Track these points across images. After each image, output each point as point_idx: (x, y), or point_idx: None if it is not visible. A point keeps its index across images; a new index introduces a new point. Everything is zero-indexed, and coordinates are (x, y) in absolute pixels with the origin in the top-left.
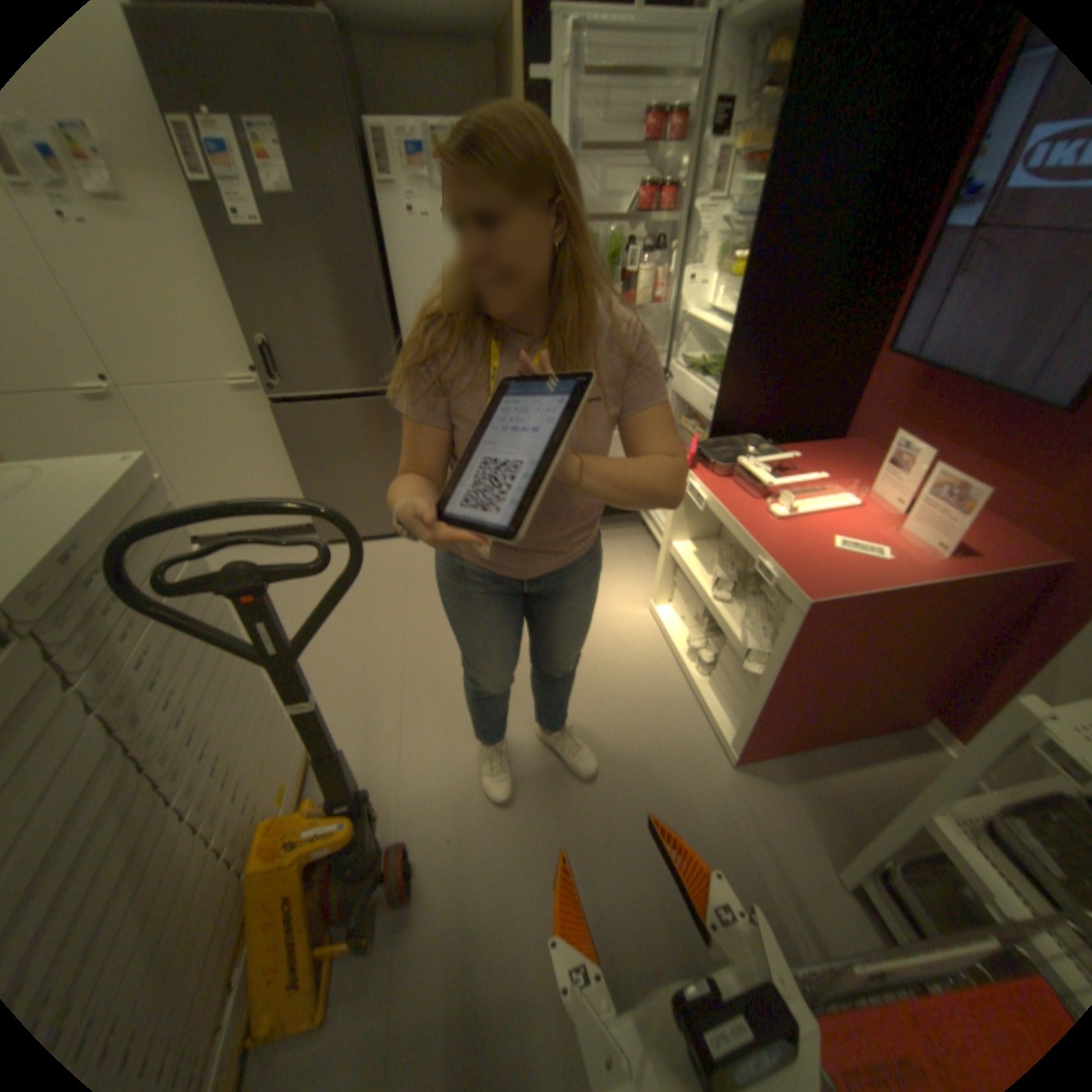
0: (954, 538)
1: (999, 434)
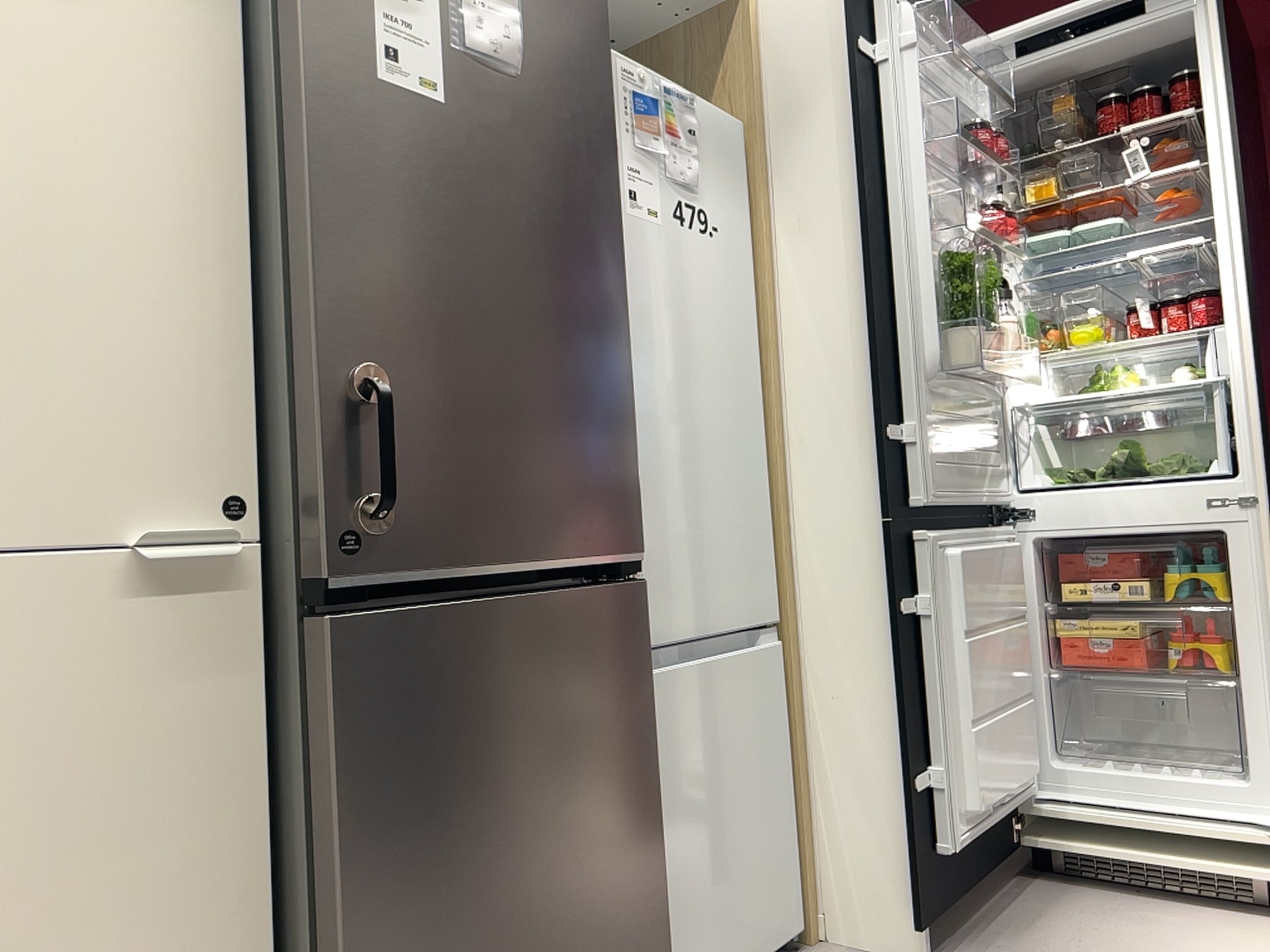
0: None
1: None
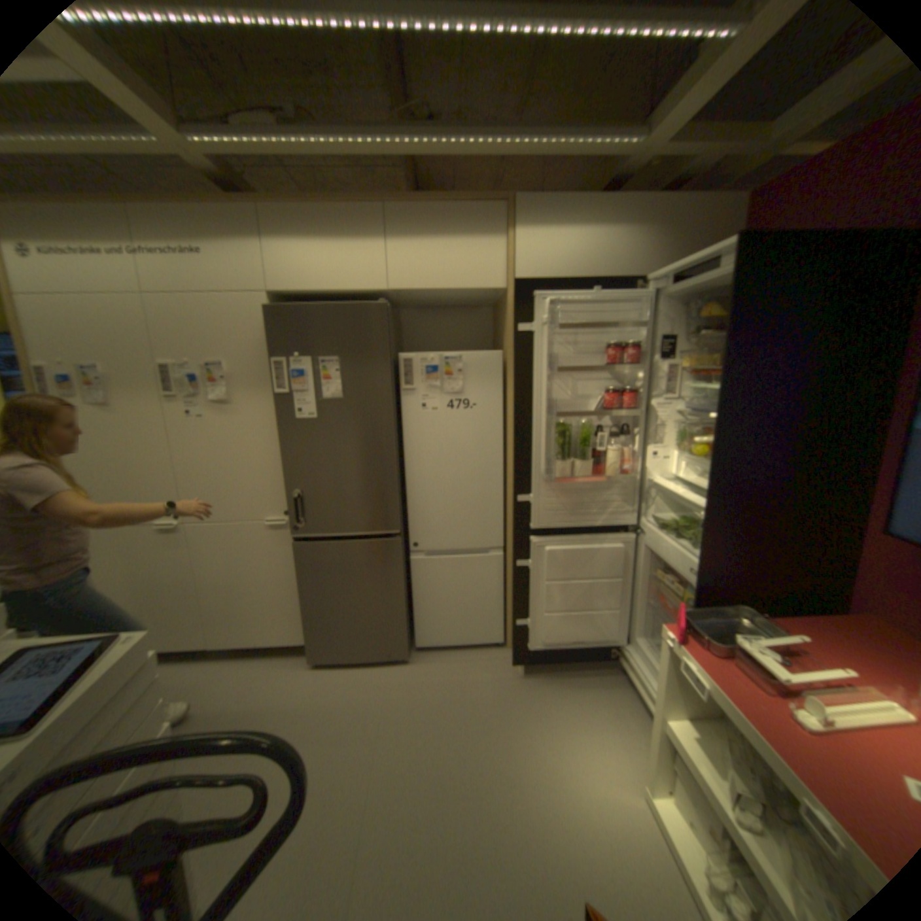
0: None
1: None
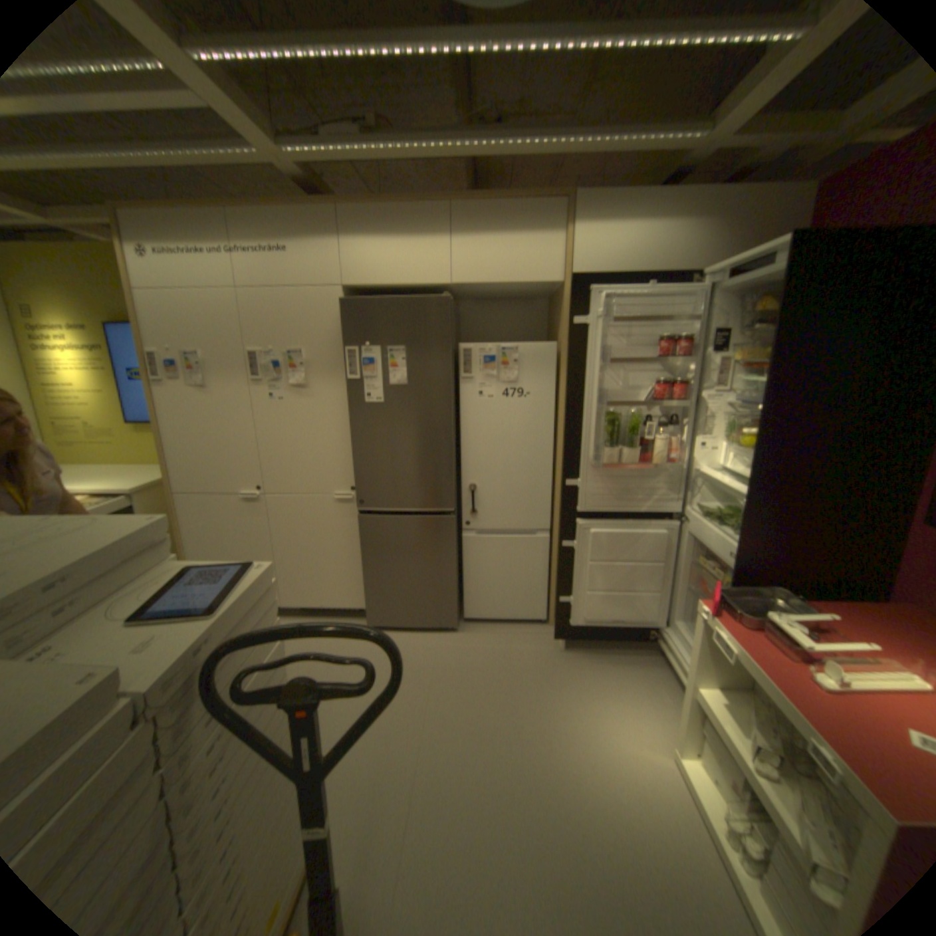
0: None
1: None
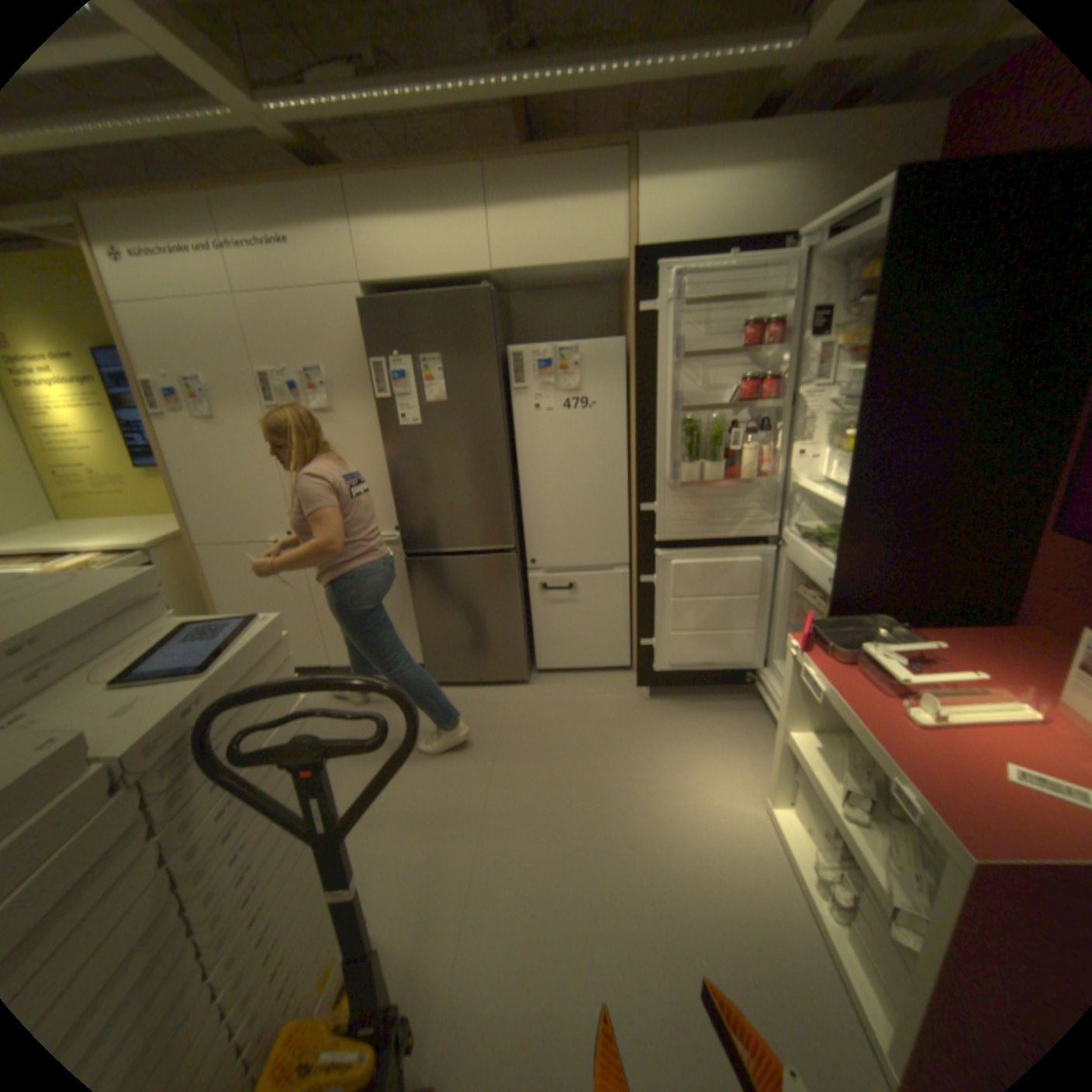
0: None
1: None
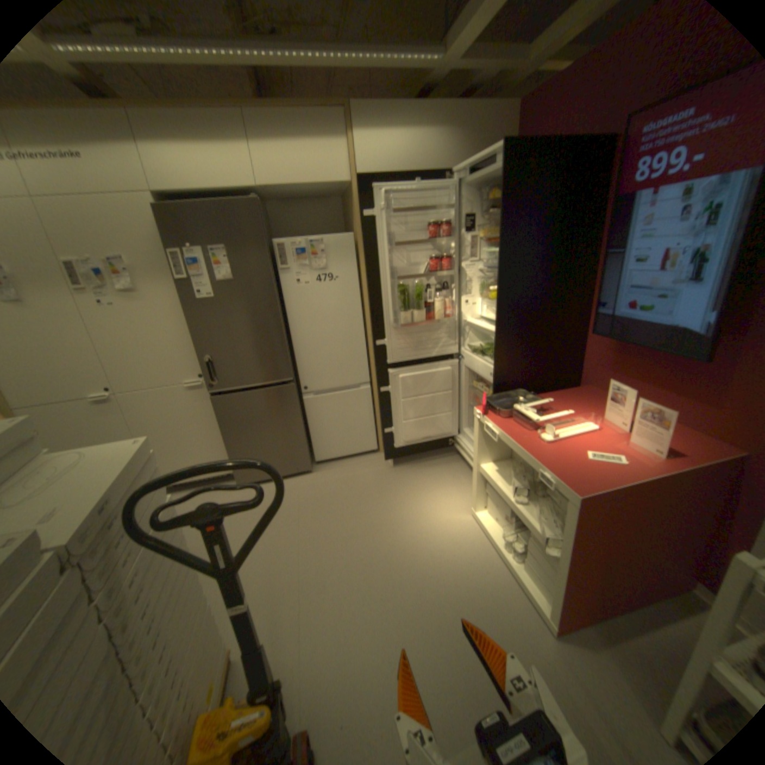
0: (665, 446)
1: (673, 377)
